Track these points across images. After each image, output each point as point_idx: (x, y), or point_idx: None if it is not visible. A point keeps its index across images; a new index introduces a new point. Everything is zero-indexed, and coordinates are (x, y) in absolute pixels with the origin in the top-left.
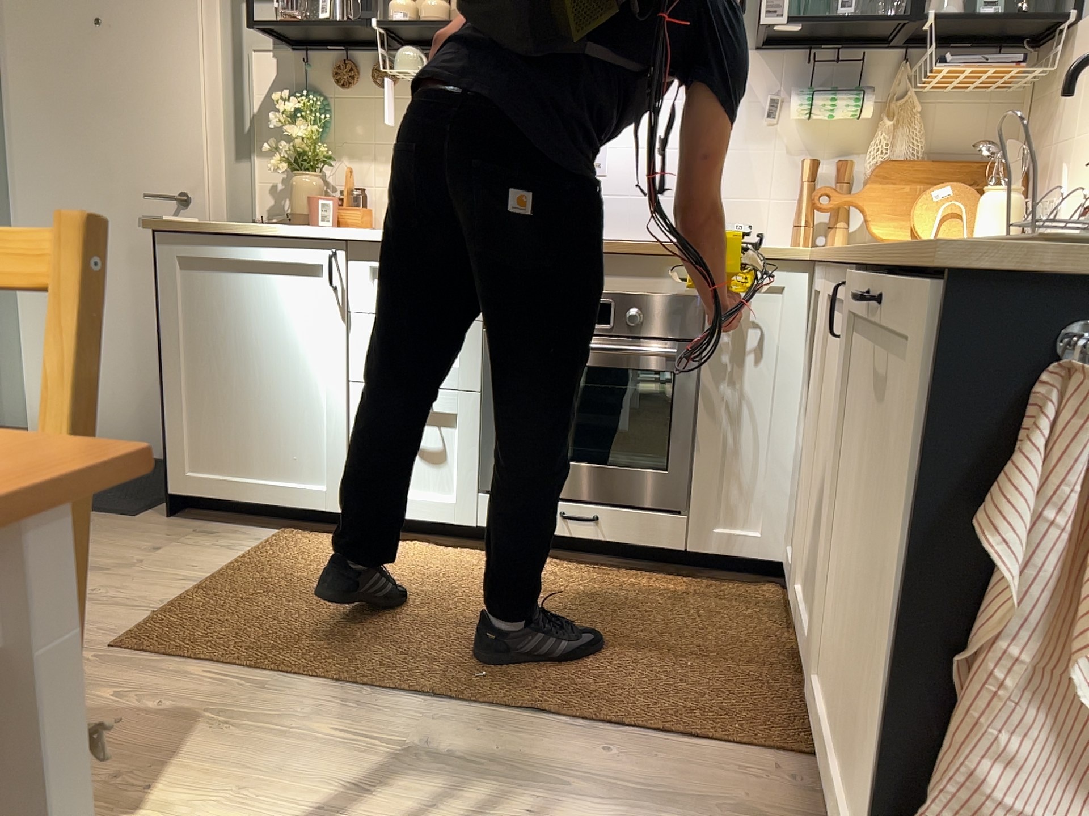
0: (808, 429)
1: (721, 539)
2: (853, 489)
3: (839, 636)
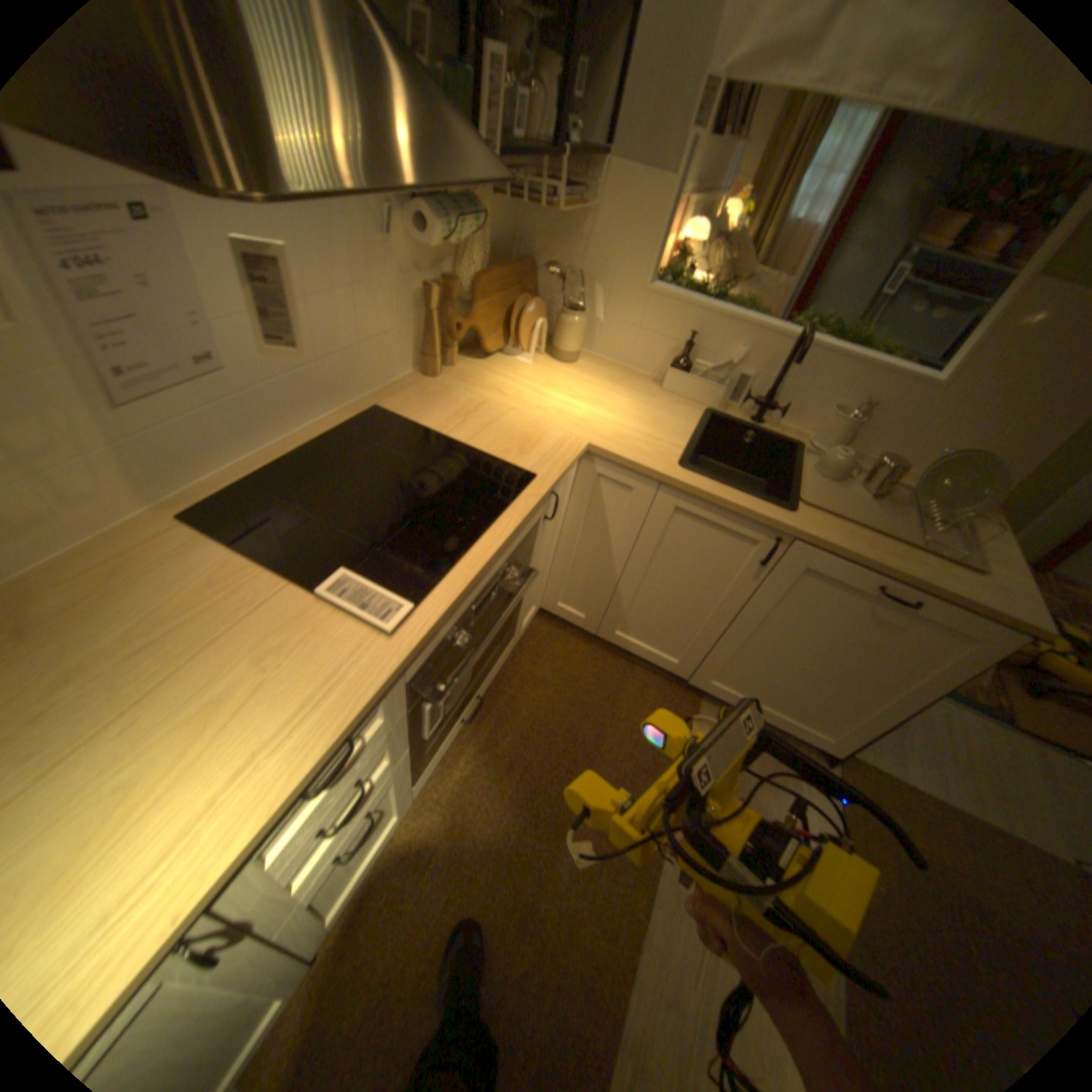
0: (581, 548)
1: (522, 628)
2: (777, 628)
3: (748, 672)
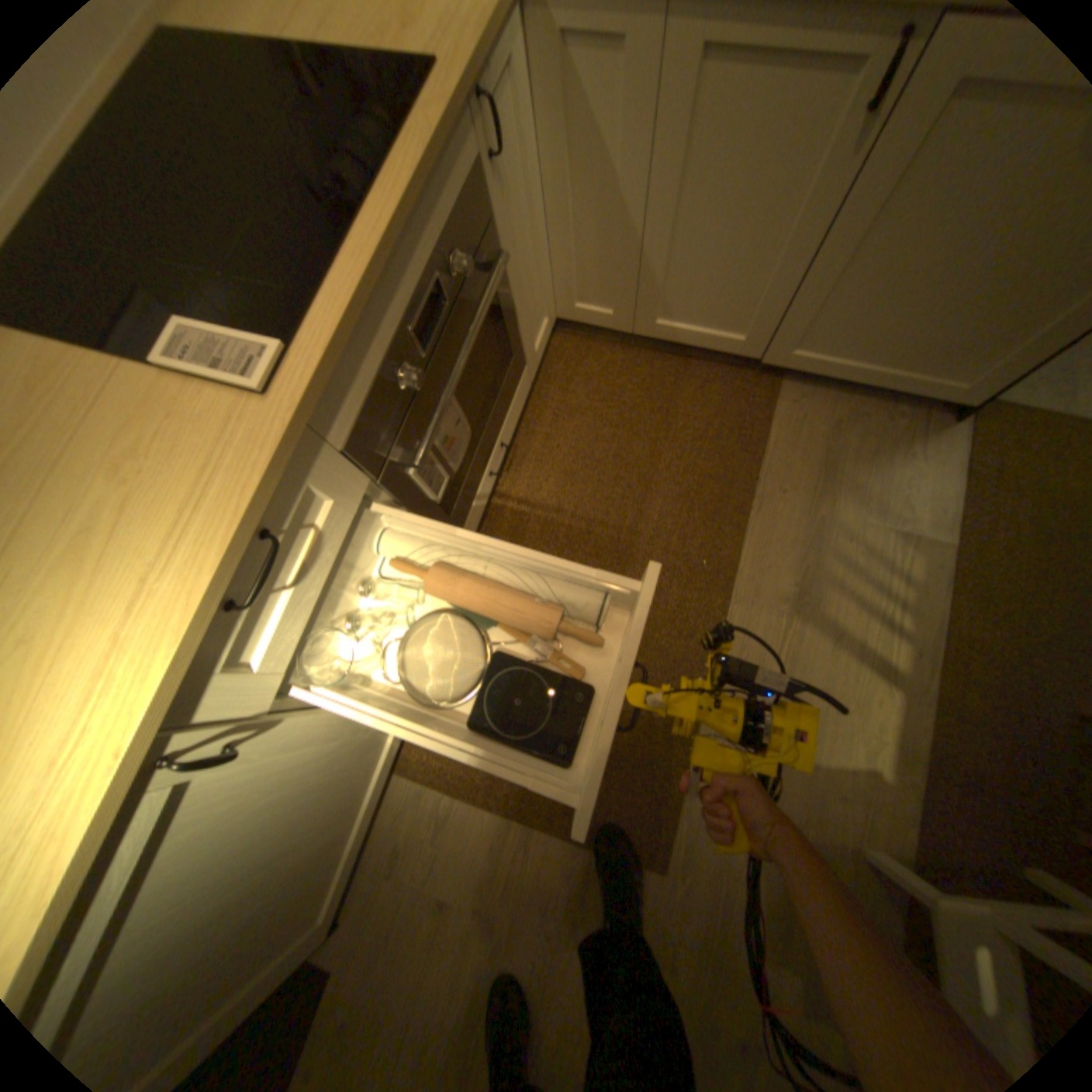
0: (578, 205)
1: (537, 351)
2: (893, 234)
3: (845, 322)
